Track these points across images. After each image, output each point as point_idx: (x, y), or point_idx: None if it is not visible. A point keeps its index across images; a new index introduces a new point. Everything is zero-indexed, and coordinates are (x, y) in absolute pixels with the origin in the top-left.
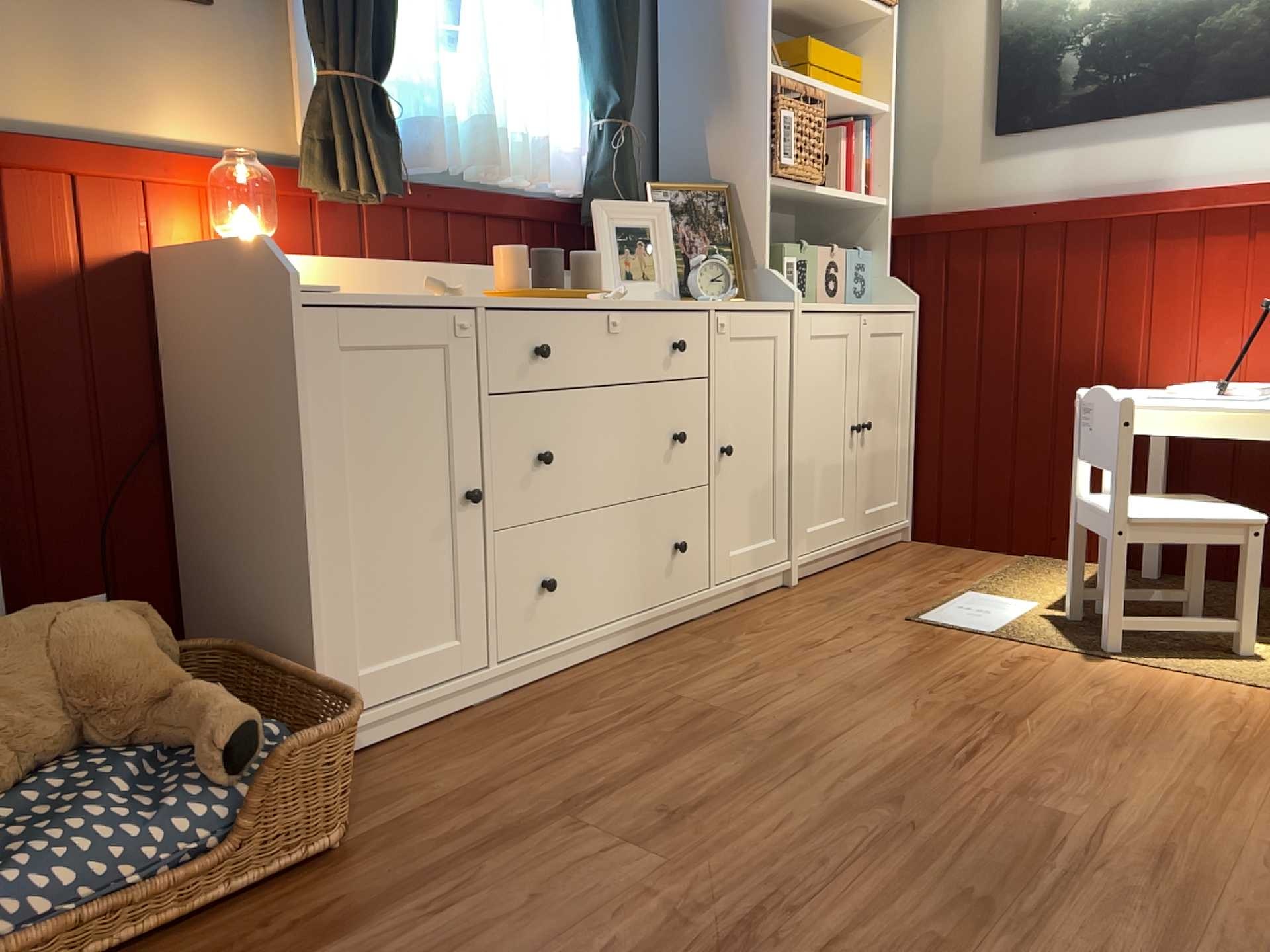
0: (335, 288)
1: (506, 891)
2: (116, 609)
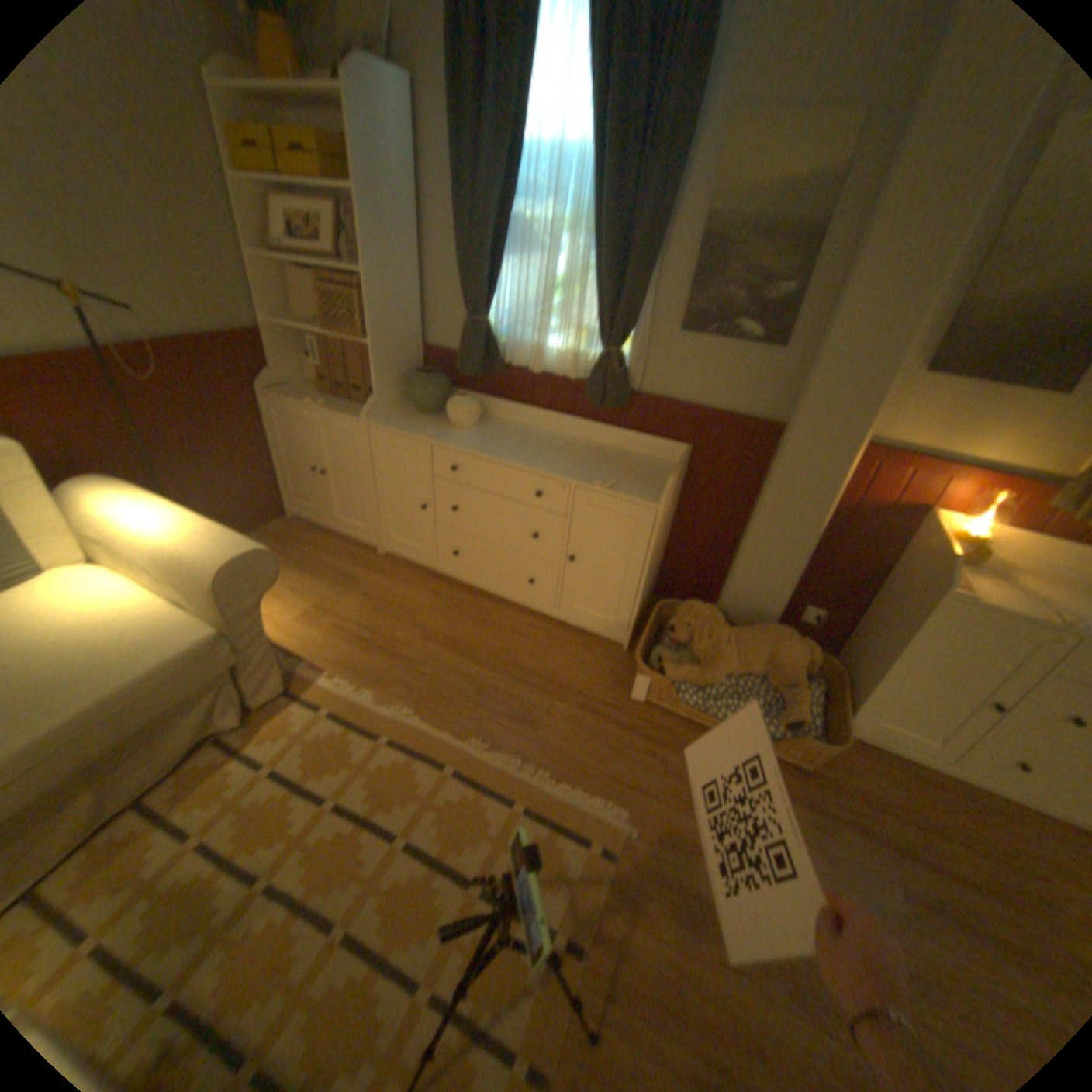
0: (979, 598)
1: (840, 850)
2: (804, 646)
